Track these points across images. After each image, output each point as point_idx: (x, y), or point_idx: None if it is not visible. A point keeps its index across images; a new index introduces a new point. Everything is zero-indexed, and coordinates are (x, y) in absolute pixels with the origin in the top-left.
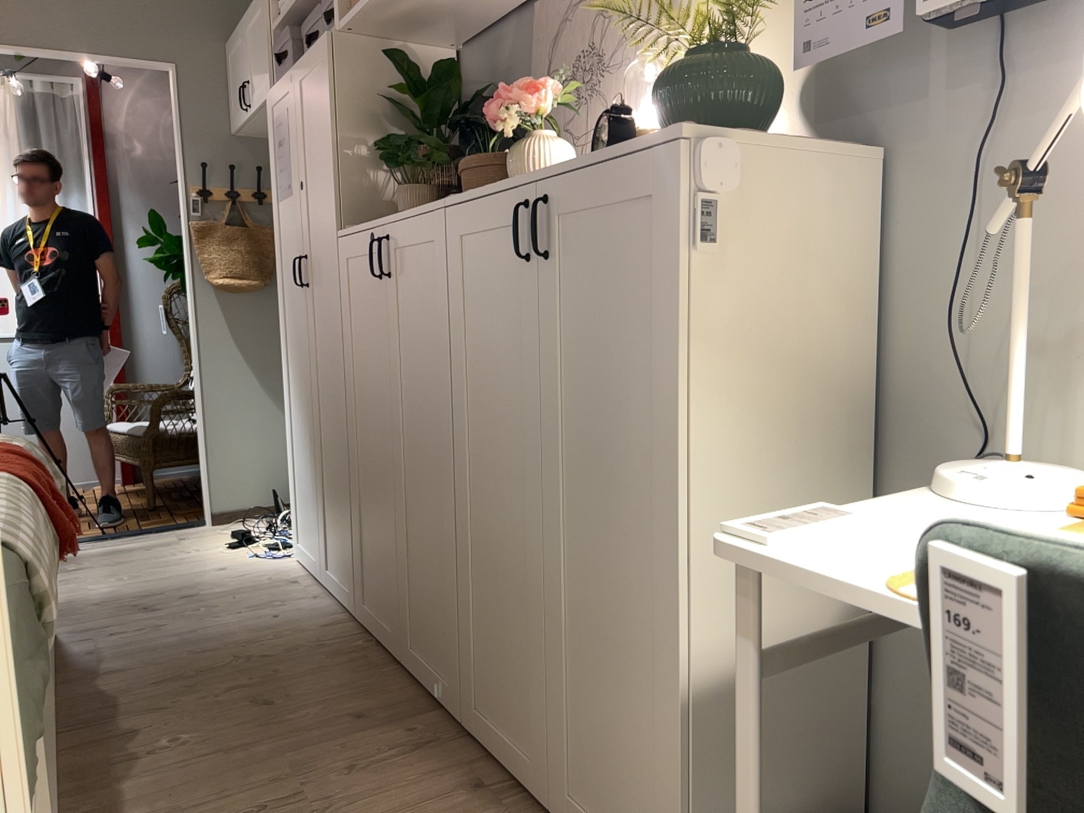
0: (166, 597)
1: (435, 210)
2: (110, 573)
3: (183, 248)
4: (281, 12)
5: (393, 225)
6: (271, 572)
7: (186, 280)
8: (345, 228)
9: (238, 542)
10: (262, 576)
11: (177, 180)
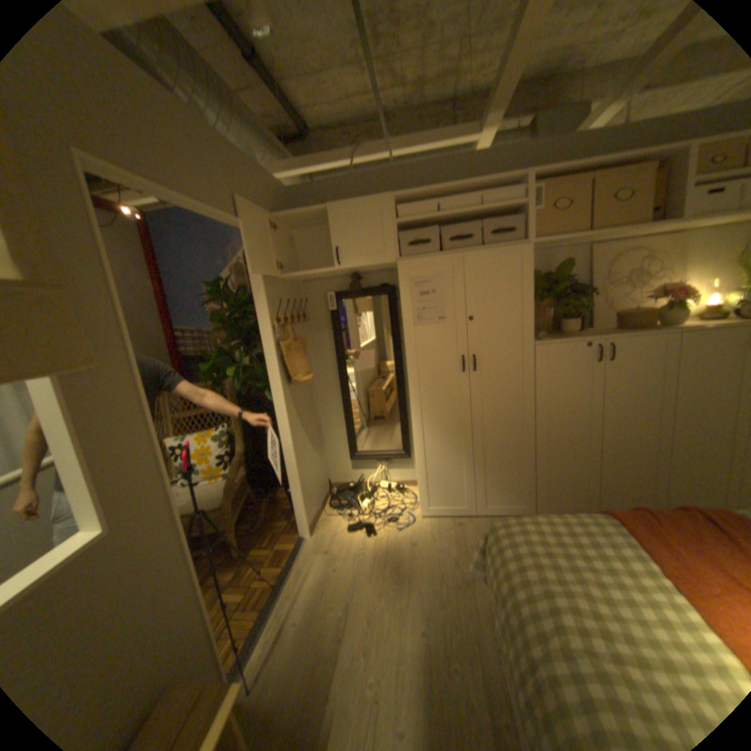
0: (449, 572)
1: (670, 334)
2: (373, 594)
3: (267, 361)
4: (399, 213)
5: (621, 339)
6: (436, 529)
7: (272, 384)
8: (544, 341)
9: (364, 532)
10: (440, 533)
11: (258, 313)
